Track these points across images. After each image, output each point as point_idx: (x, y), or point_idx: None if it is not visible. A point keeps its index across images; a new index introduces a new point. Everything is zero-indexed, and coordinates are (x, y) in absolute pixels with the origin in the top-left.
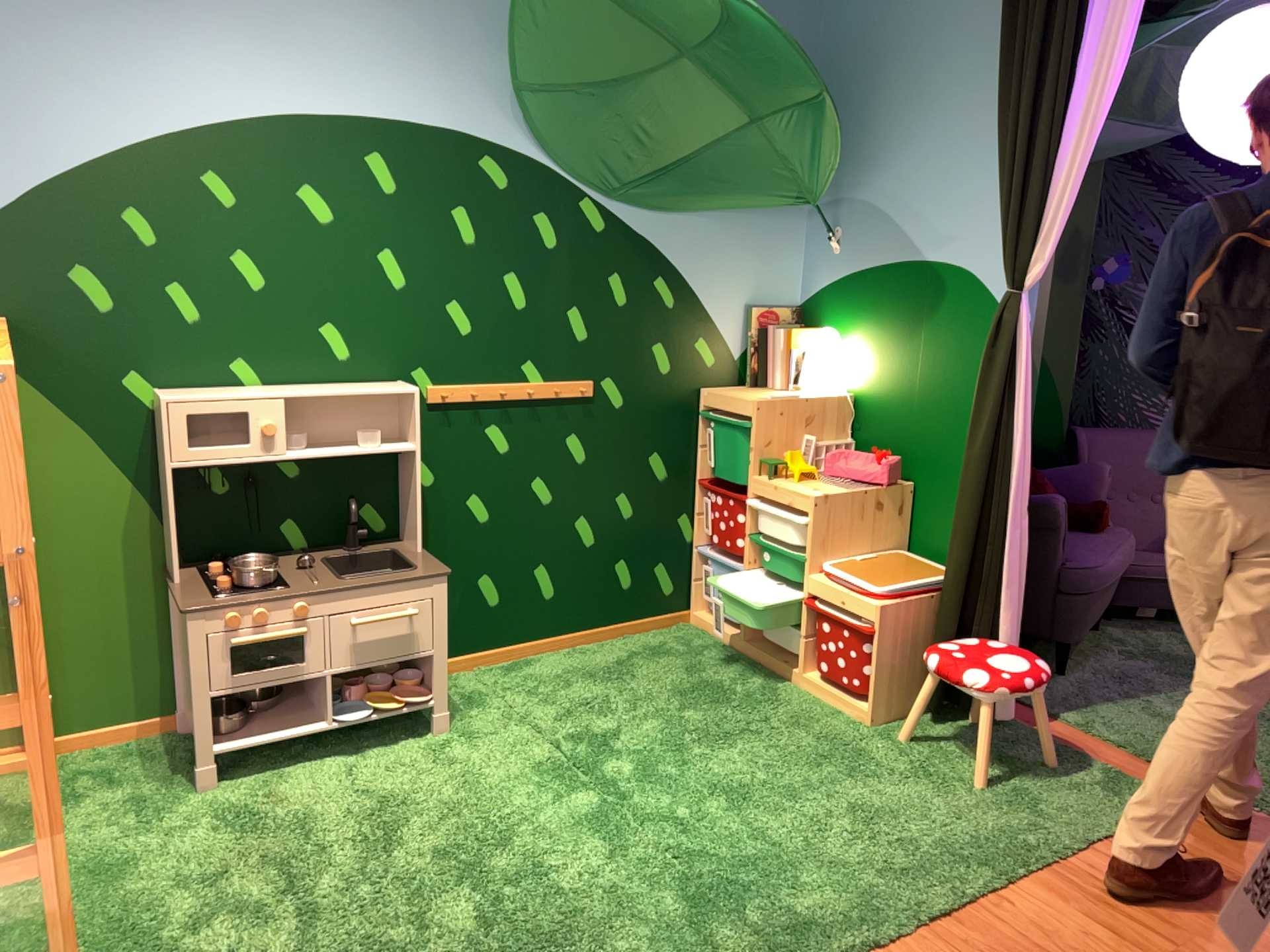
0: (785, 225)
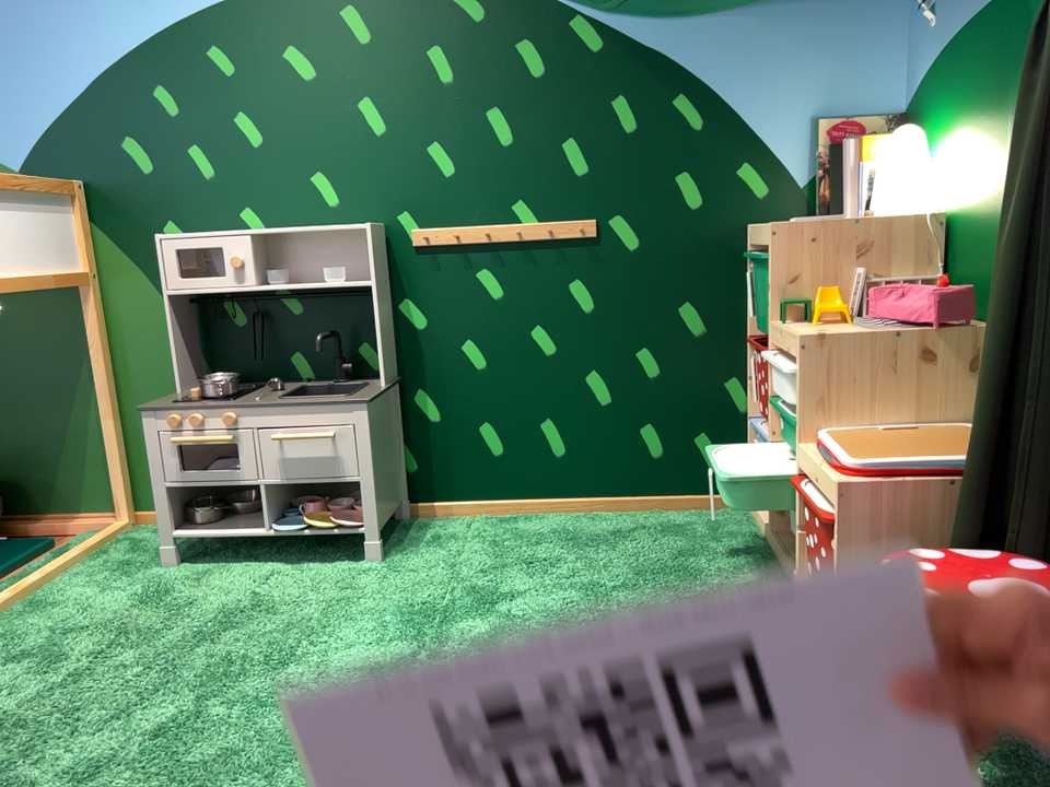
0: (876, 1)
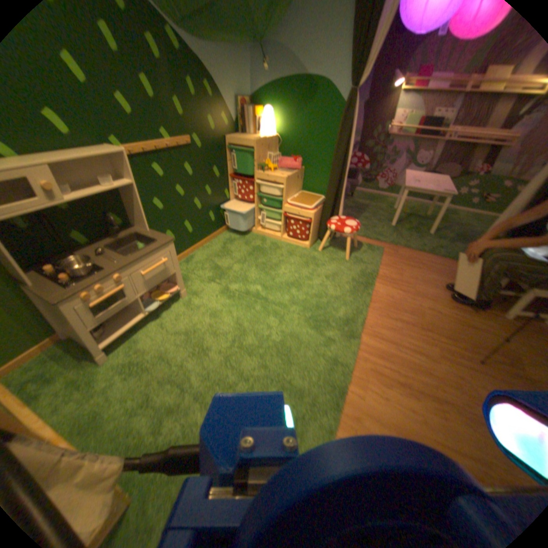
0: (243, 50)
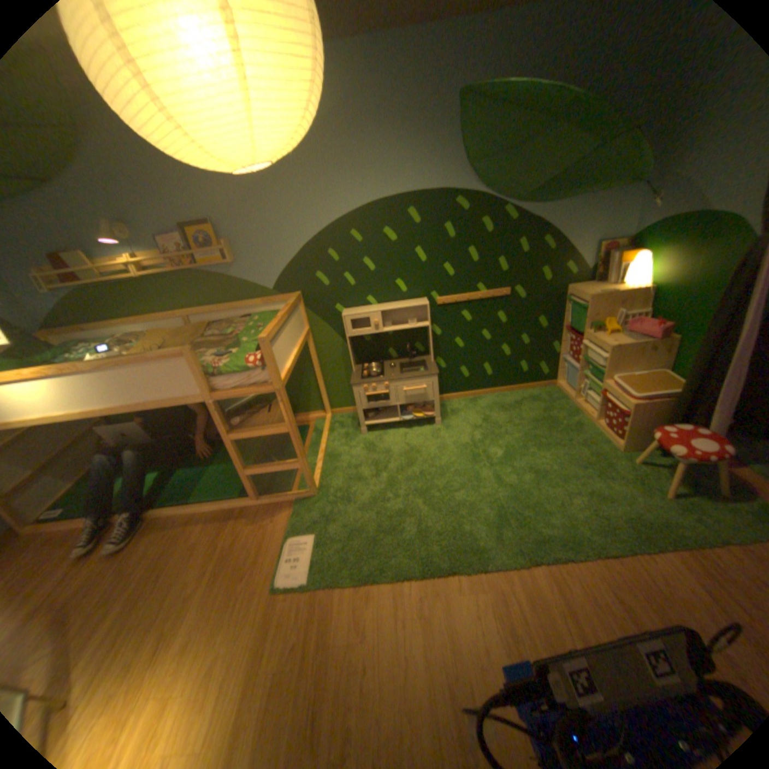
0: (631, 190)
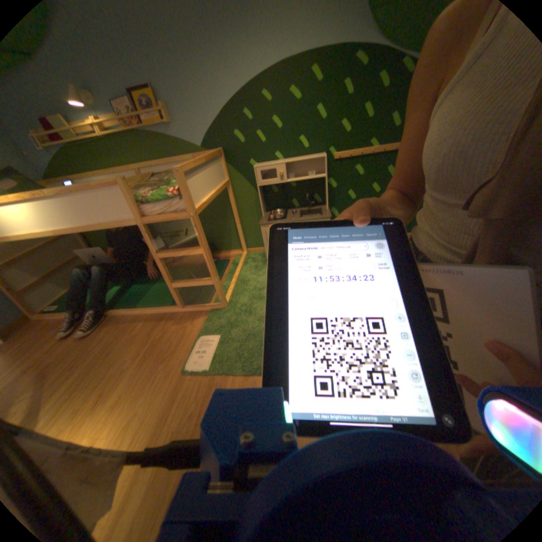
0: None
